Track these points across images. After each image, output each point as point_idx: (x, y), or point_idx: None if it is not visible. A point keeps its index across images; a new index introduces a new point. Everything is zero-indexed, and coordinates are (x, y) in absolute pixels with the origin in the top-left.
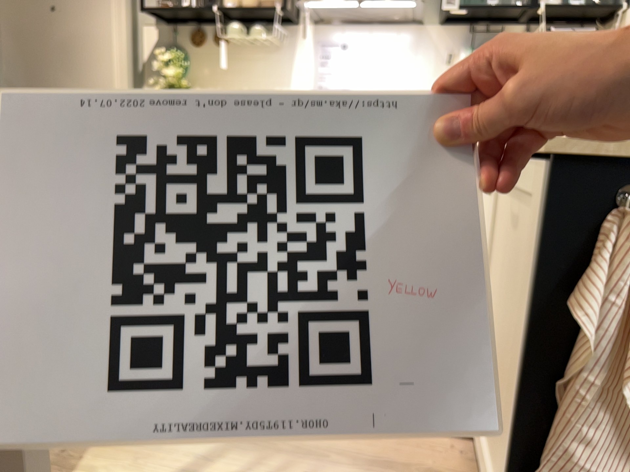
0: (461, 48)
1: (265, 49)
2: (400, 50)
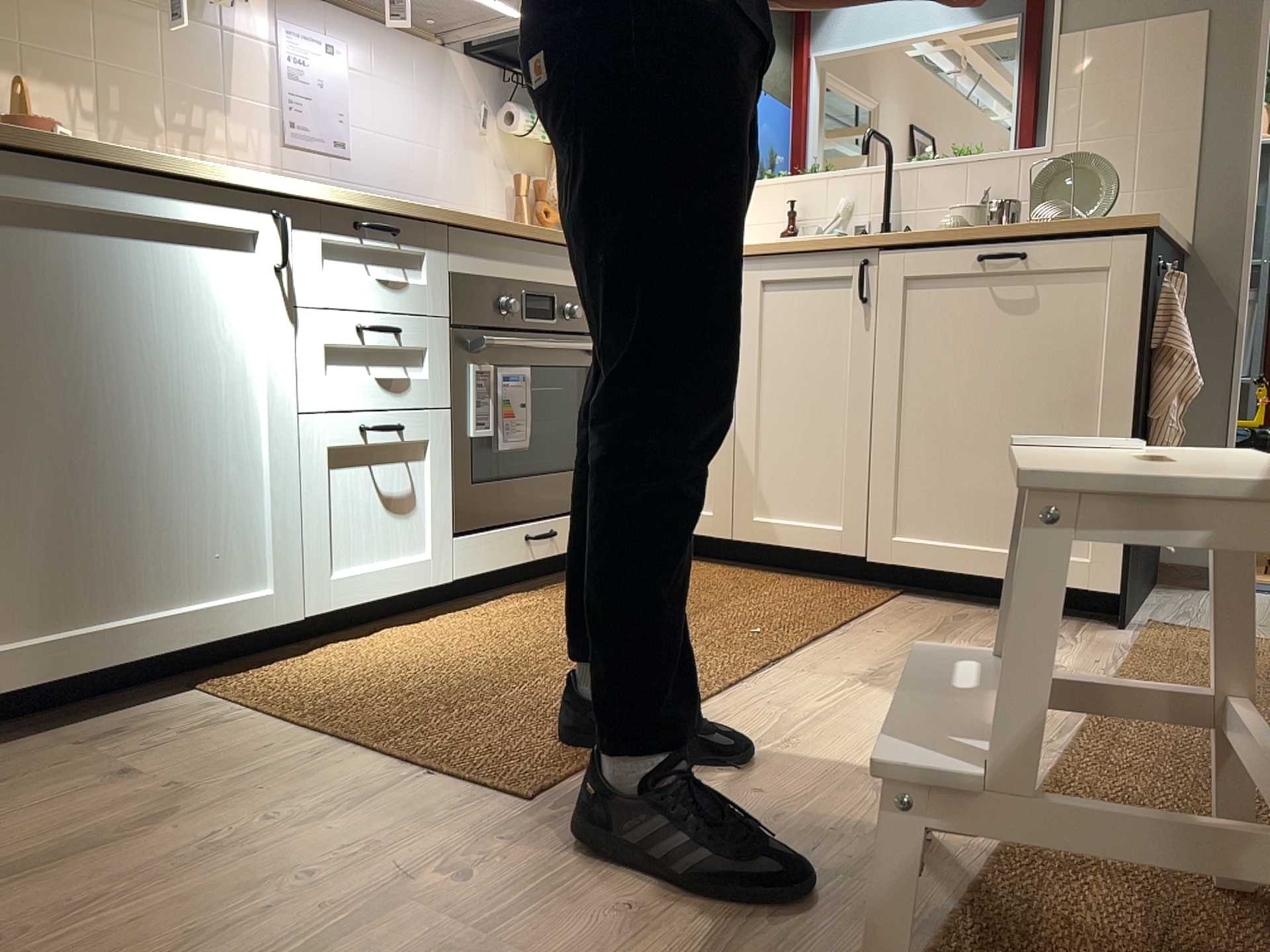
0: (495, 105)
1: (167, 8)
2: (420, 87)
